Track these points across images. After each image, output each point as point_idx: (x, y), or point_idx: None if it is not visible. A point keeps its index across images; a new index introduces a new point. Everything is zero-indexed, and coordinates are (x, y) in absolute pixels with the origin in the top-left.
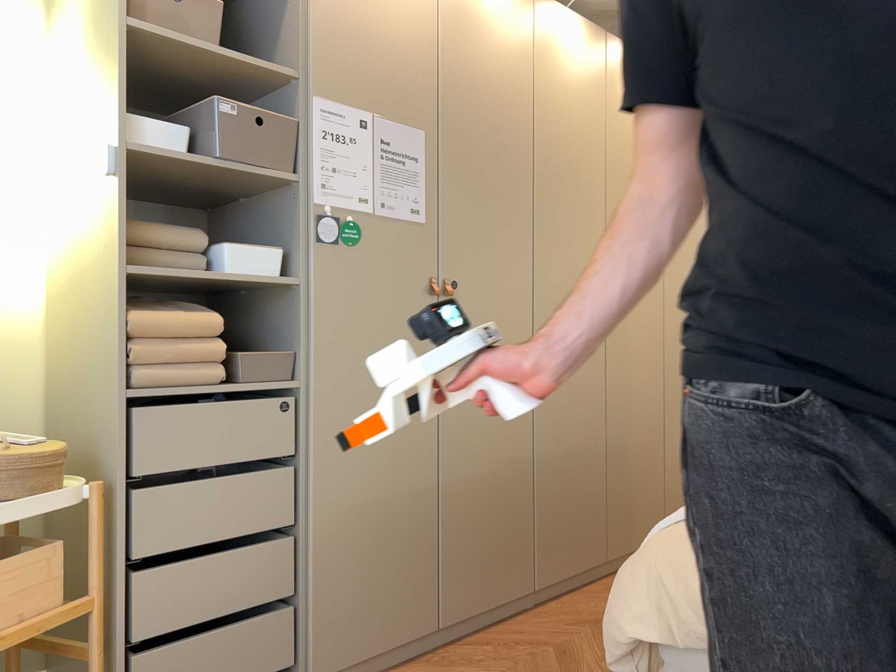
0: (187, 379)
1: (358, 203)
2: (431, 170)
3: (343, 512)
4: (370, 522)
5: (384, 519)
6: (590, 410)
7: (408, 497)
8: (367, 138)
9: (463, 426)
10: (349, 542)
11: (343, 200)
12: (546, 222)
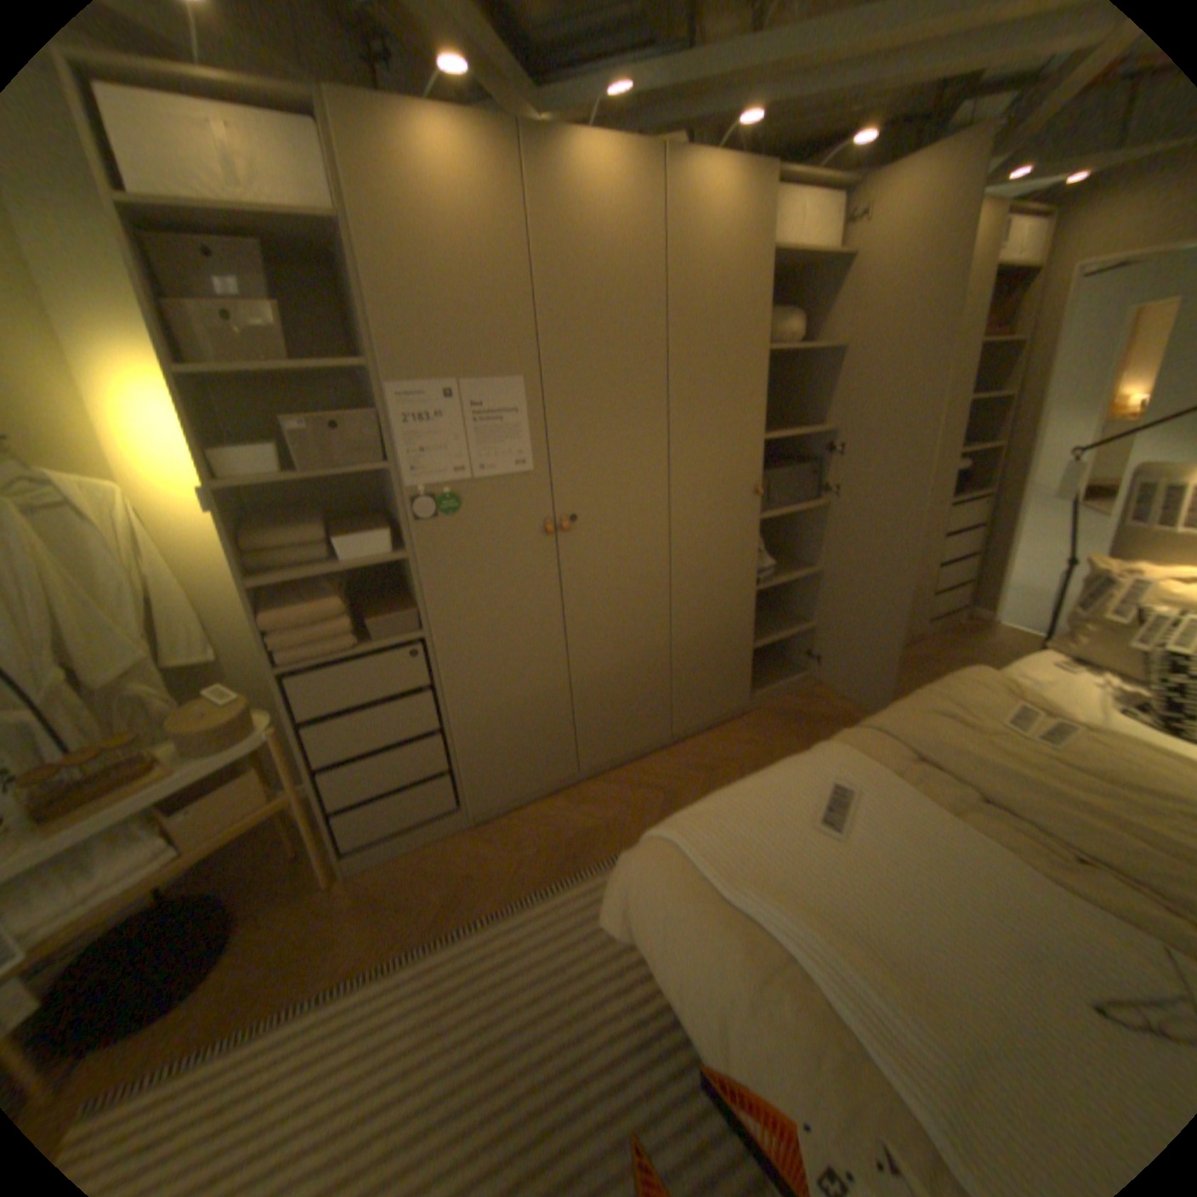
0: (323, 650)
1: (454, 474)
2: (535, 417)
3: (480, 714)
4: (506, 716)
5: (518, 712)
6: (735, 593)
7: (540, 694)
8: (455, 406)
9: (592, 633)
10: (489, 732)
11: (438, 476)
12: (682, 431)
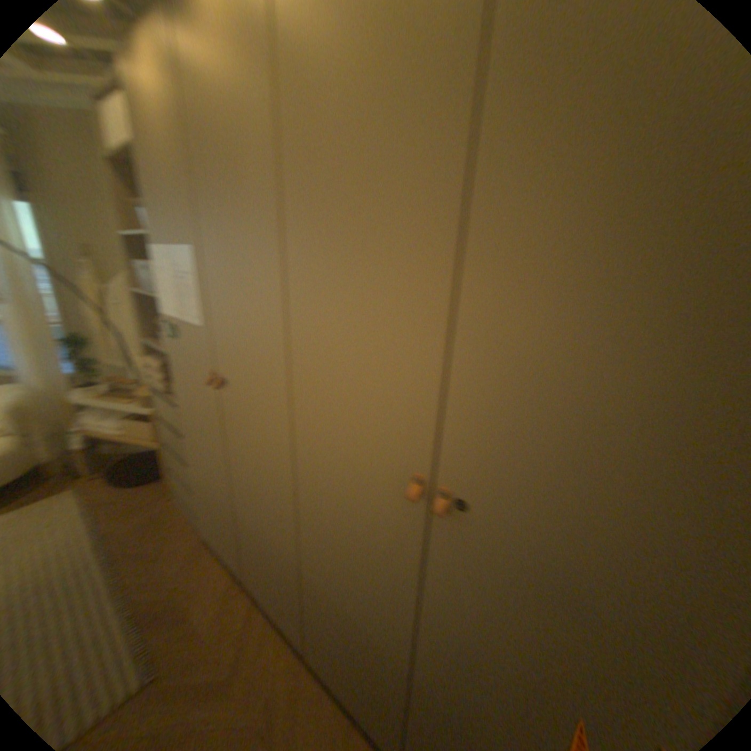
0: (154, 389)
1: (170, 314)
2: (196, 283)
3: (194, 481)
4: (204, 497)
5: (209, 501)
6: (374, 608)
7: (217, 502)
8: (165, 266)
9: (240, 491)
10: (199, 497)
11: (165, 312)
12: (298, 337)
